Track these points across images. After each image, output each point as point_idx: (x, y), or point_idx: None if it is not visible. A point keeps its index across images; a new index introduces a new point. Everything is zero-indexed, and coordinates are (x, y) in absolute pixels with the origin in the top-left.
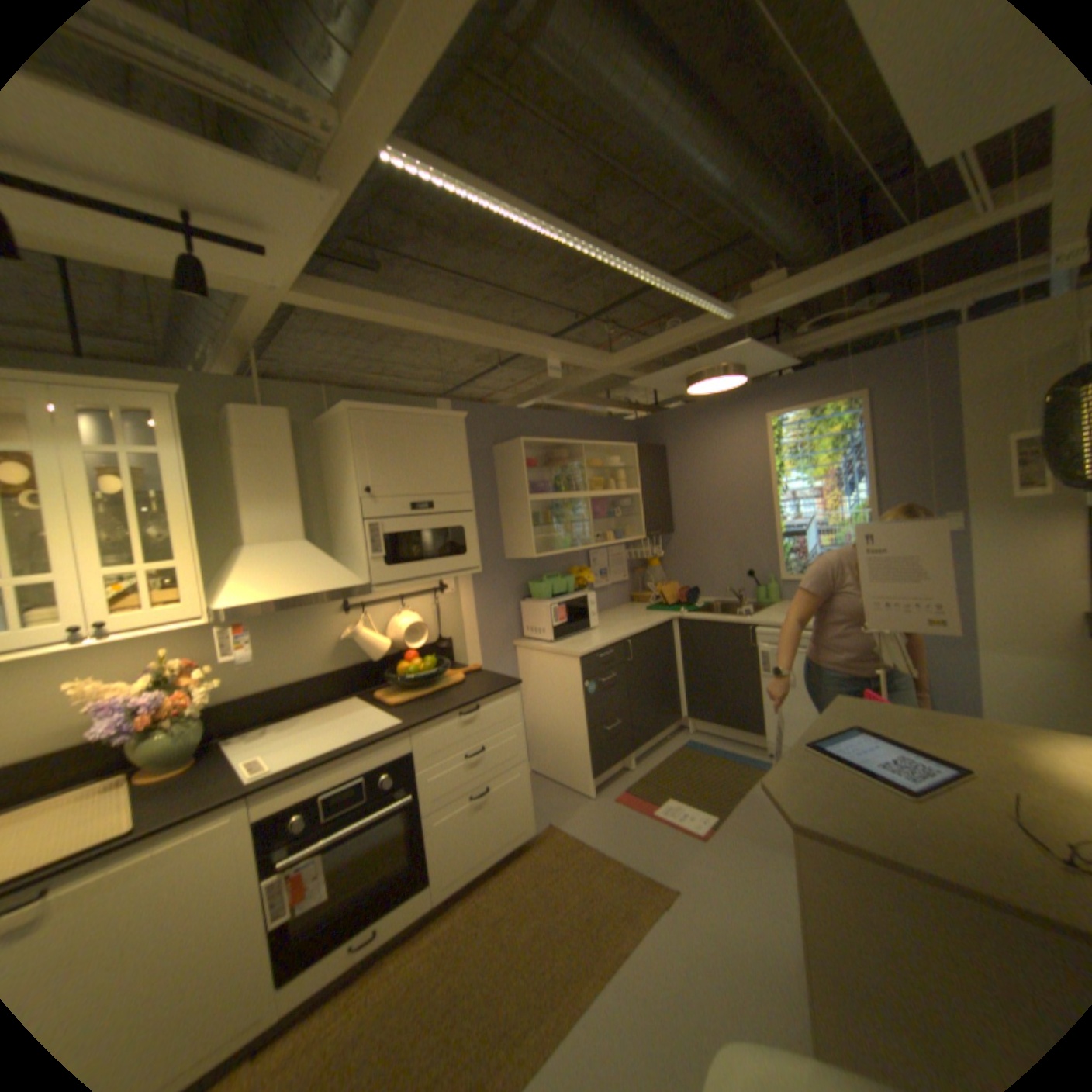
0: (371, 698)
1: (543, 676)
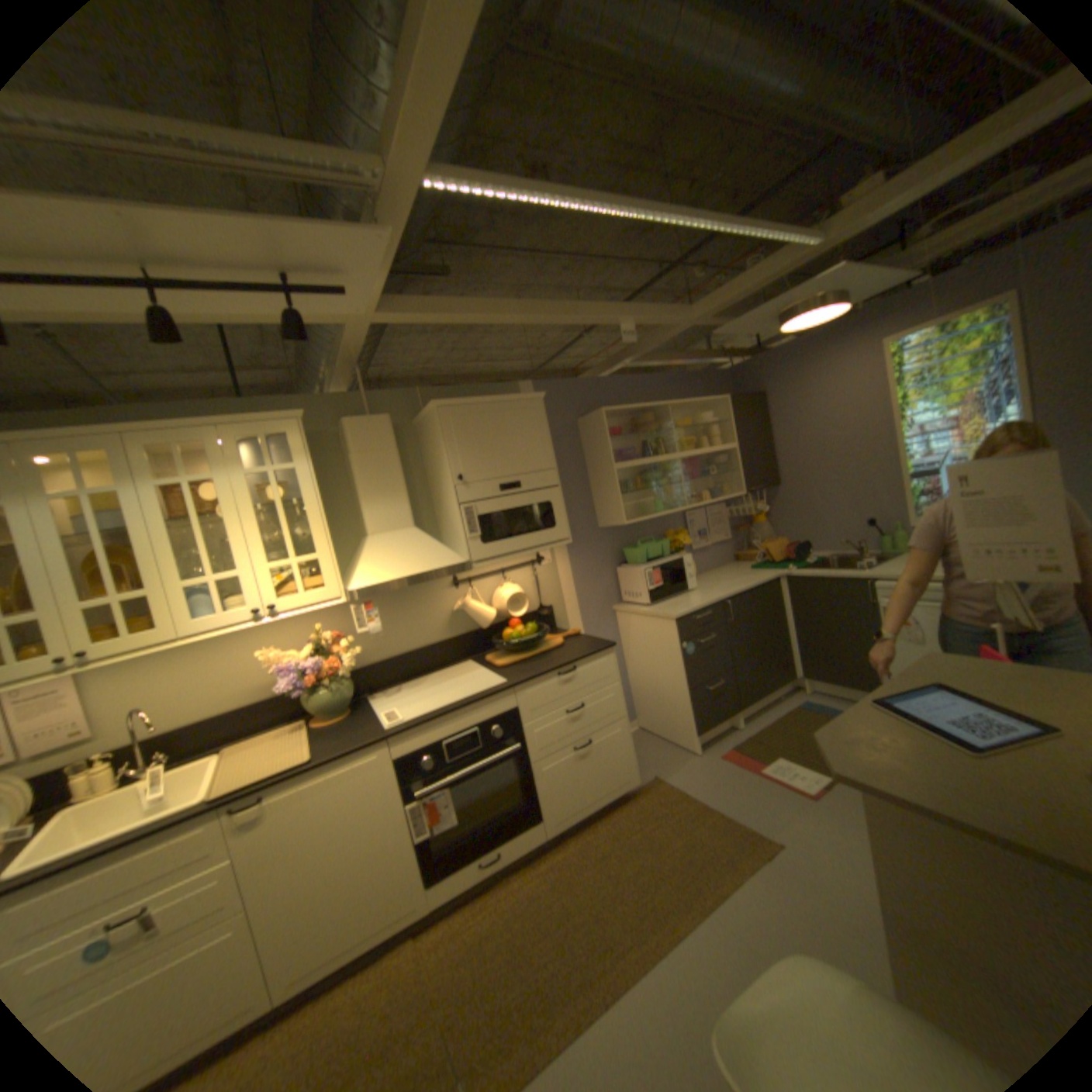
0: (483, 660)
1: (642, 638)
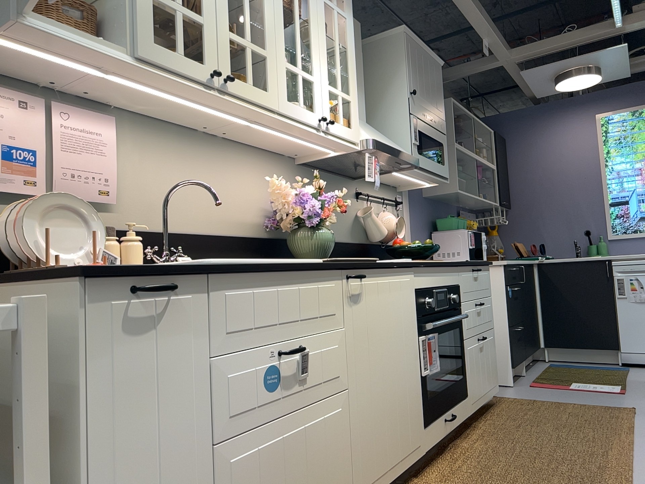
0: None
1: None
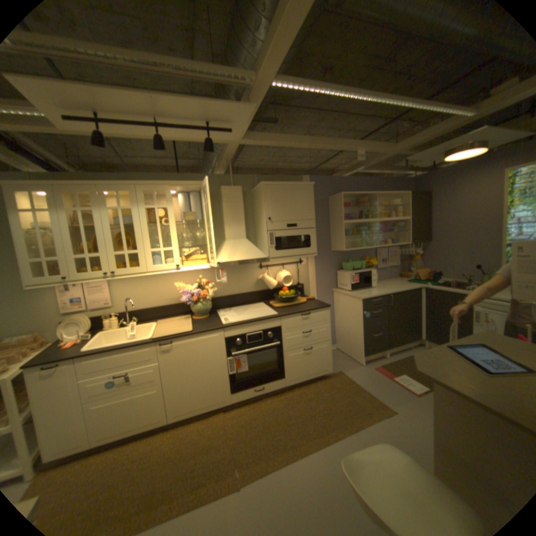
0: (268, 303)
1: (345, 306)
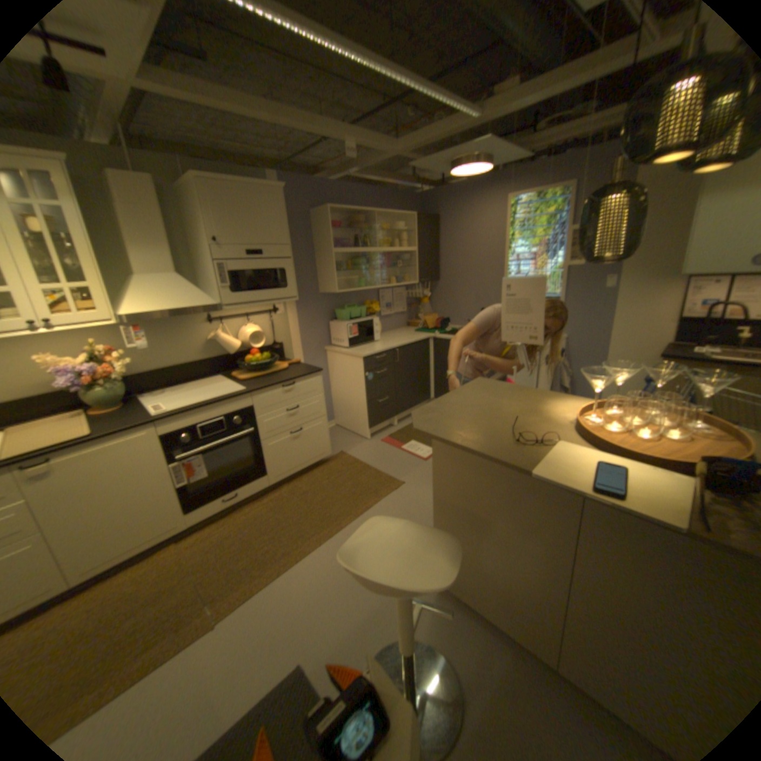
0: (231, 375)
1: (343, 368)
